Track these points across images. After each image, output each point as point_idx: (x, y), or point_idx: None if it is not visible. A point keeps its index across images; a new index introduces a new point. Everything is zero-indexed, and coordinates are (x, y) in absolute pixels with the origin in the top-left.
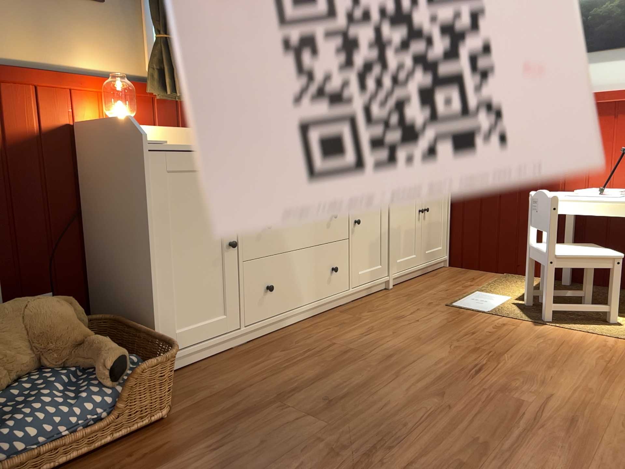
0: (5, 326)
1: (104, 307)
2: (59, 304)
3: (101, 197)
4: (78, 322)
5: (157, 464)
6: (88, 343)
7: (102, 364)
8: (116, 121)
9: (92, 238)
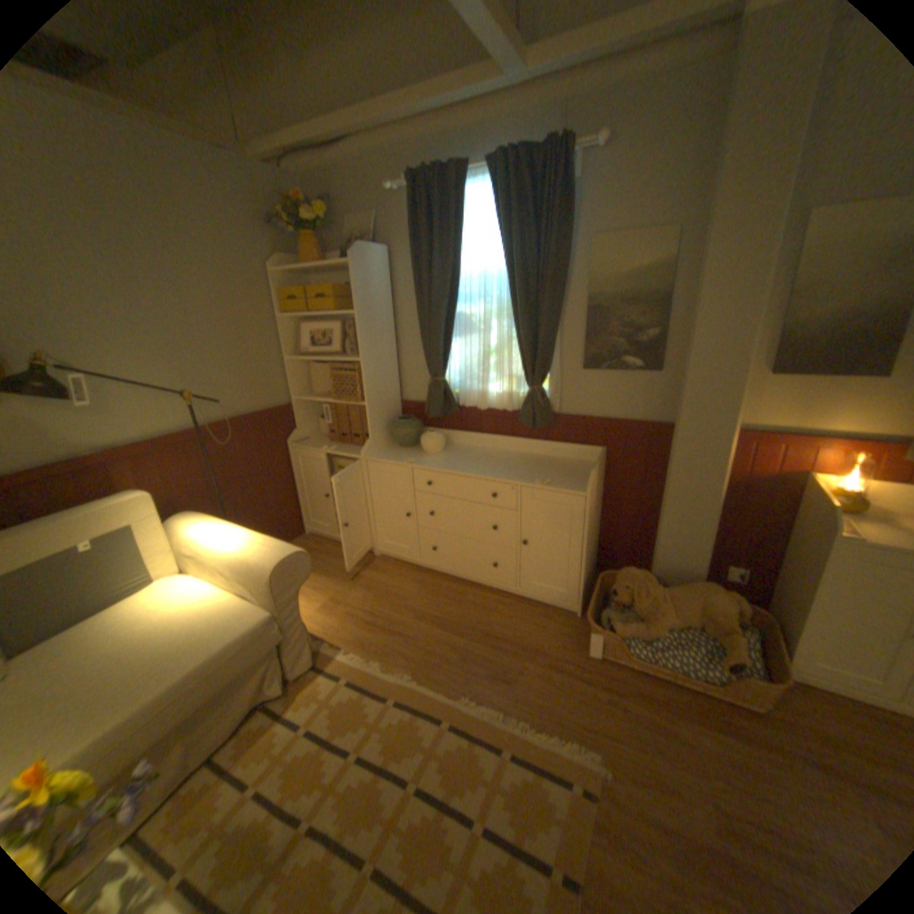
0: (694, 601)
1: (780, 602)
2: (729, 603)
3: (804, 538)
4: (737, 619)
5: (733, 737)
6: (733, 639)
7: (729, 661)
8: (831, 503)
9: (791, 554)
